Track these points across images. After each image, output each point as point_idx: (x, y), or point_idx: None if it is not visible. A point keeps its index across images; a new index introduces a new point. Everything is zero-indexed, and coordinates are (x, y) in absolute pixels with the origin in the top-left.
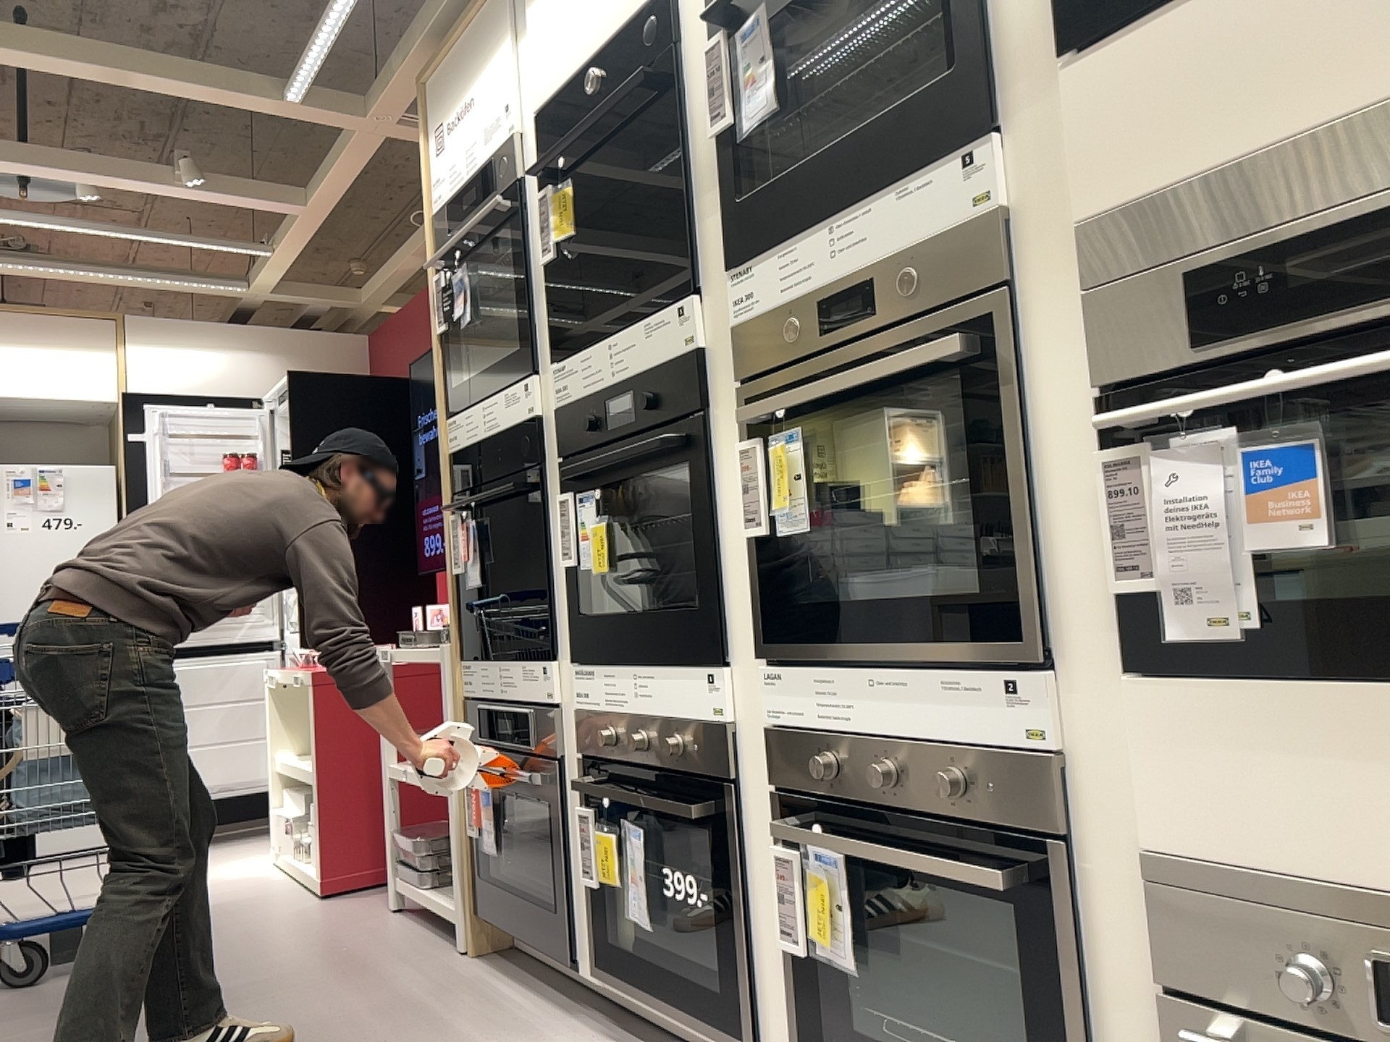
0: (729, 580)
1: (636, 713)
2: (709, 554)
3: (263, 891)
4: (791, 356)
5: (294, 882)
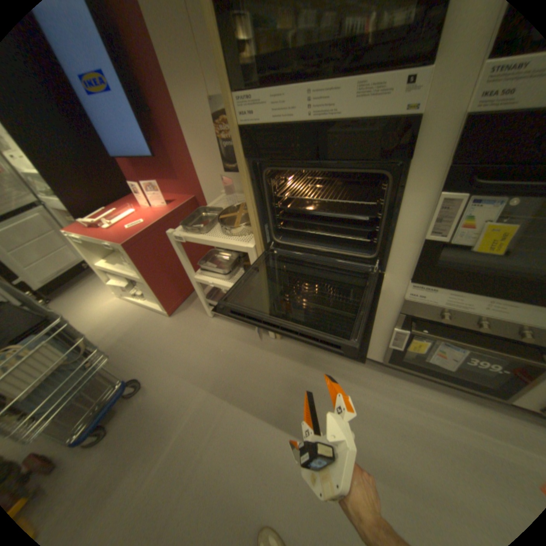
0: None
1: (485, 313)
2: None
3: (136, 319)
4: None
5: (144, 309)
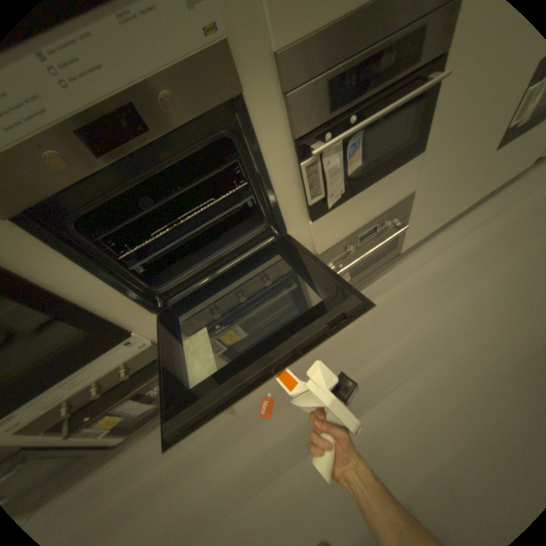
0: (99, 311)
1: (75, 392)
2: (76, 314)
3: None
4: (66, 180)
5: None
